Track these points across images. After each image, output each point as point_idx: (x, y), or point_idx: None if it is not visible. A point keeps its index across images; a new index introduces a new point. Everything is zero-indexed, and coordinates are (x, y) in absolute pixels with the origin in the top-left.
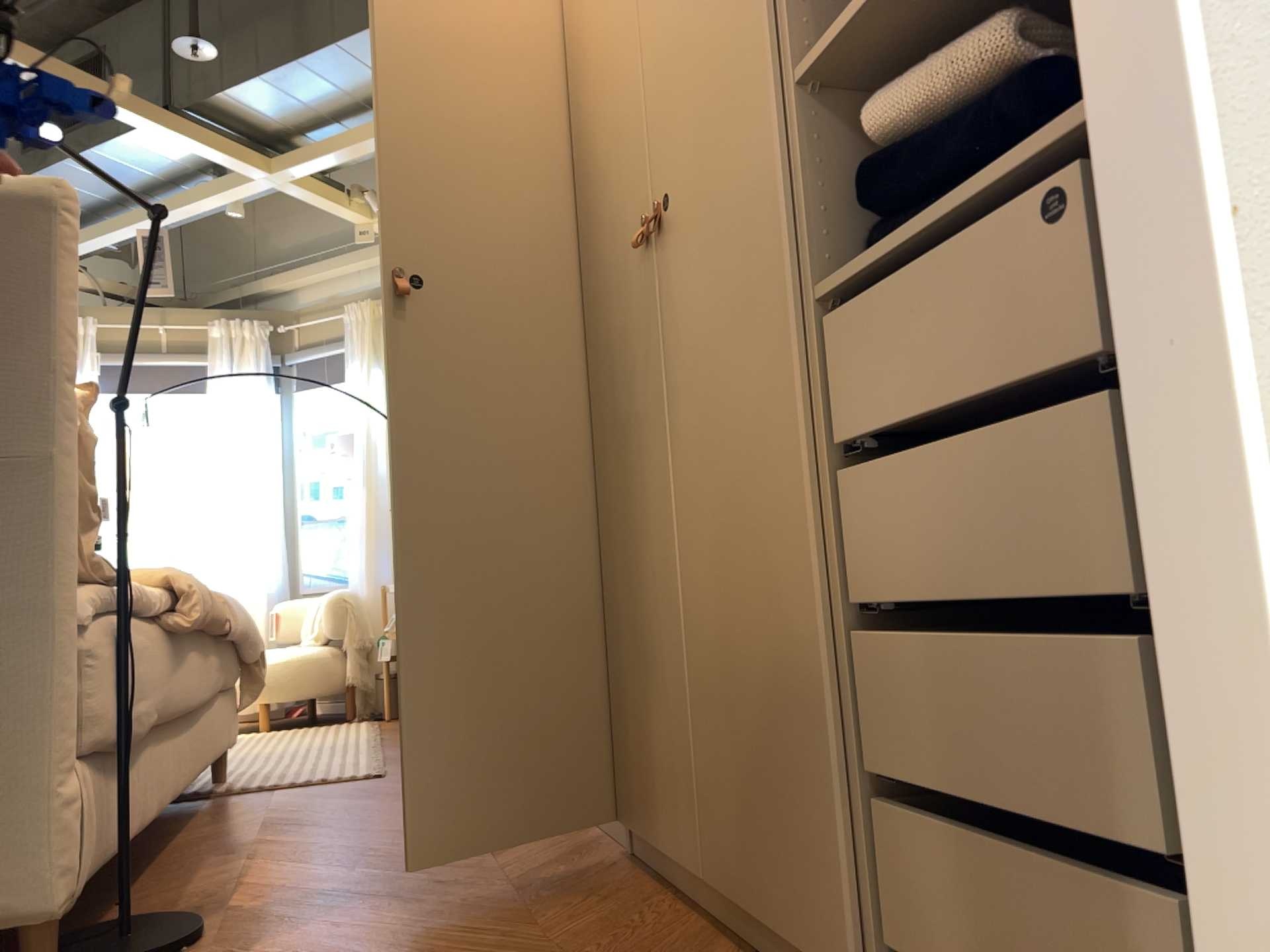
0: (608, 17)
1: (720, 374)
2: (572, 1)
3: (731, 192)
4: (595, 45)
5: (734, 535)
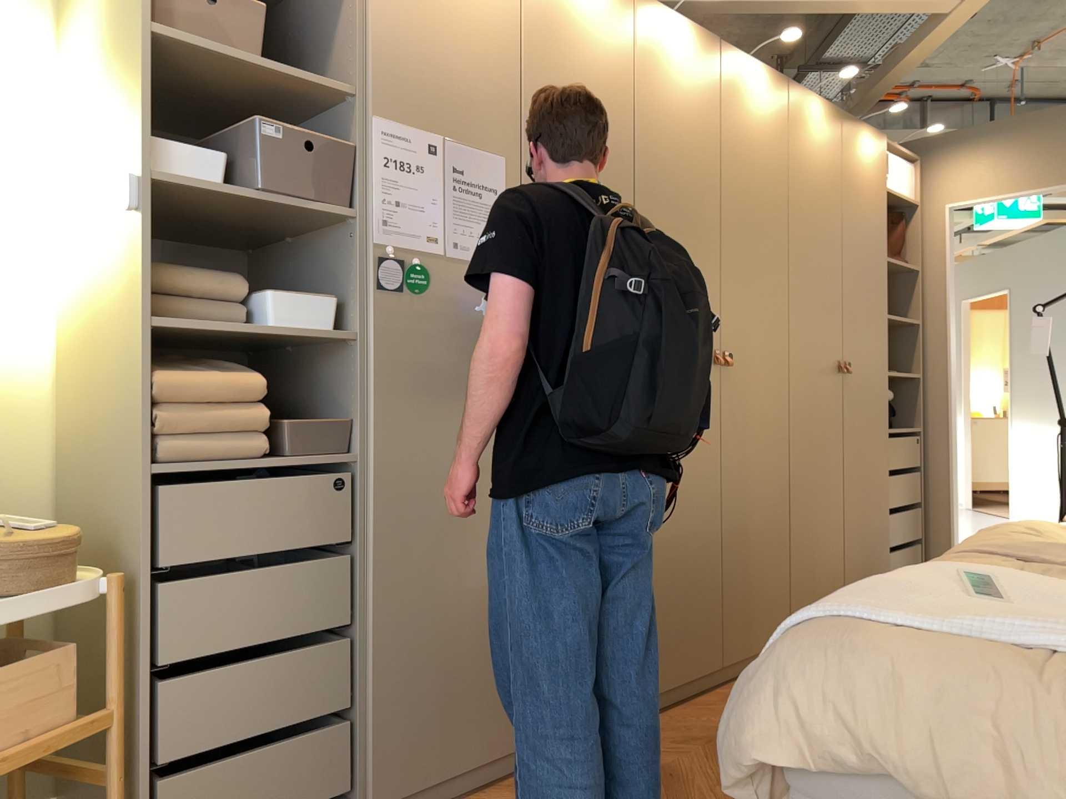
0: (820, 242)
1: (861, 435)
2: (792, 185)
3: (870, 382)
4: (809, 238)
5: (861, 489)
